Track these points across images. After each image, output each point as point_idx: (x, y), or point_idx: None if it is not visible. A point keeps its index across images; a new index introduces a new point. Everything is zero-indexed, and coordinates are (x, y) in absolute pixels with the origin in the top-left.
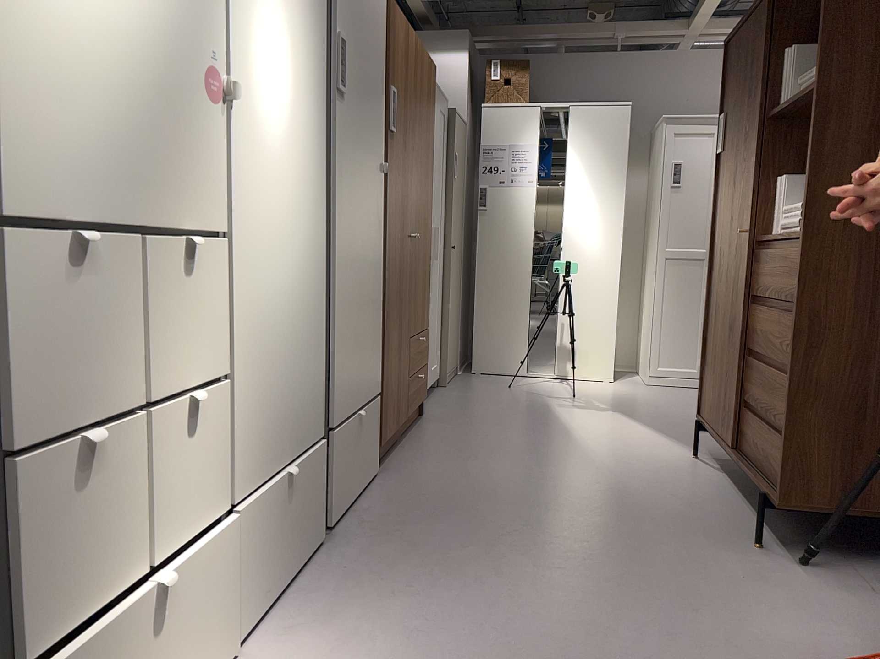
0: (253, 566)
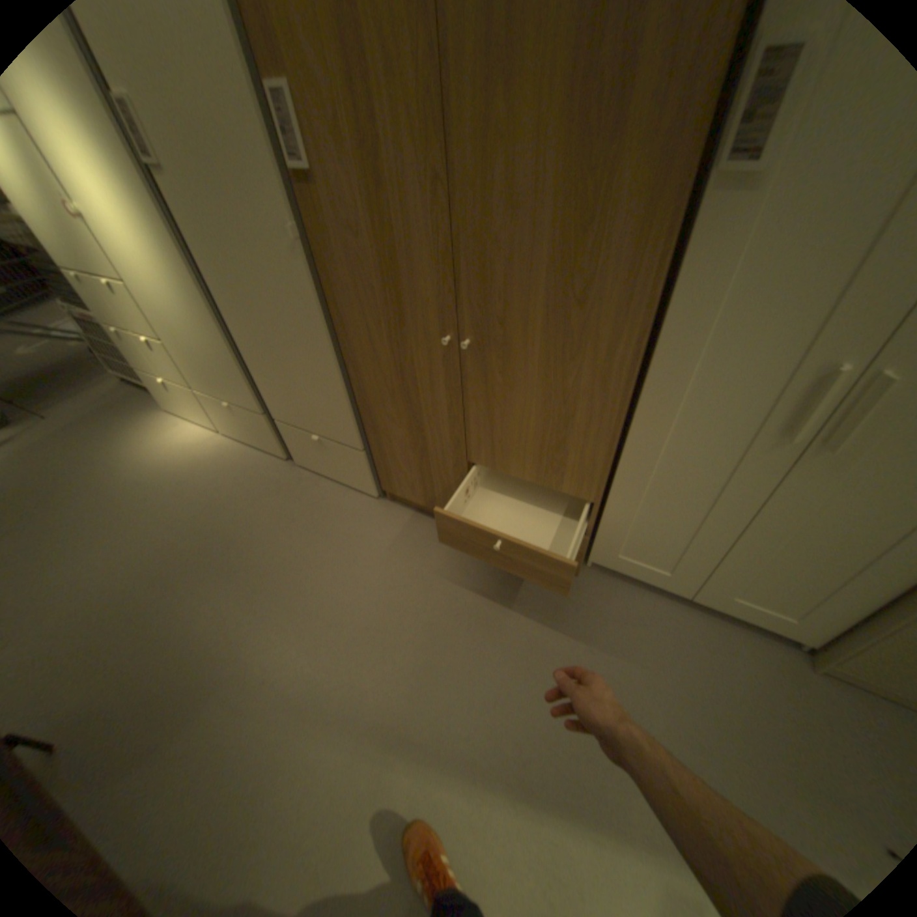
0: (225, 423)
